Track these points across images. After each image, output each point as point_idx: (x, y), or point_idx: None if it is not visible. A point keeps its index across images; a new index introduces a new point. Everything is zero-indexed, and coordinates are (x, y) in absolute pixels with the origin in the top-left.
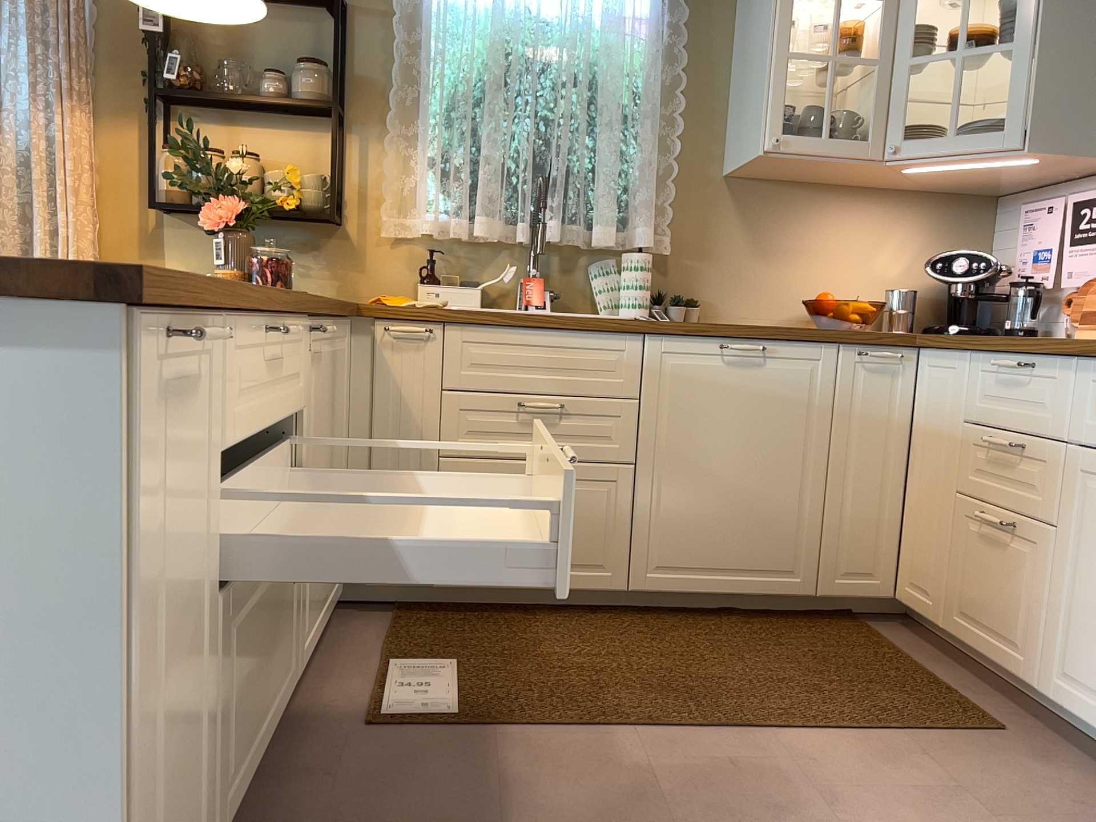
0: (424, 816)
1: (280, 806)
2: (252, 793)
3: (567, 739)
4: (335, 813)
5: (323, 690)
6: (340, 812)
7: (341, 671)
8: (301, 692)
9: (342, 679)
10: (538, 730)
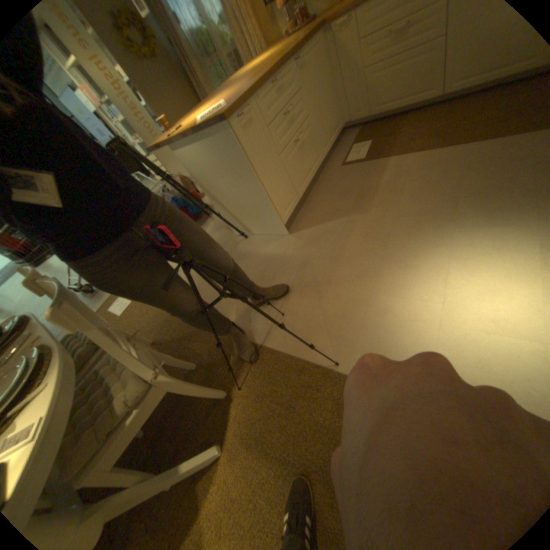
0: (348, 184)
1: (321, 185)
2: (316, 183)
3: (393, 158)
4: (330, 186)
5: (336, 156)
6: (331, 185)
7: (342, 149)
8: (331, 158)
9: (341, 152)
10: (386, 156)
